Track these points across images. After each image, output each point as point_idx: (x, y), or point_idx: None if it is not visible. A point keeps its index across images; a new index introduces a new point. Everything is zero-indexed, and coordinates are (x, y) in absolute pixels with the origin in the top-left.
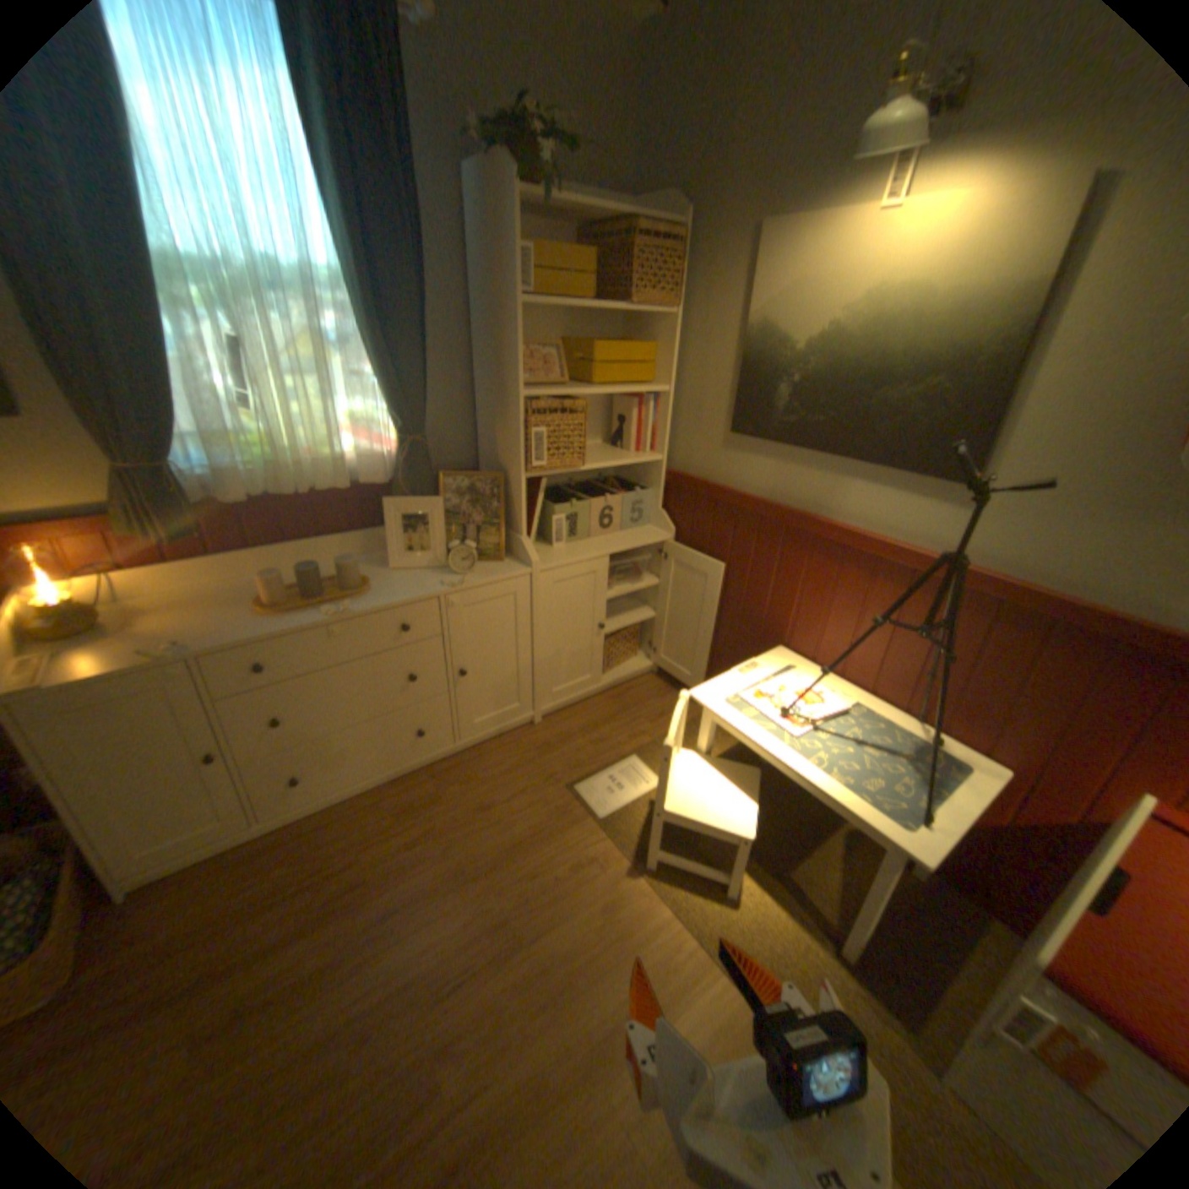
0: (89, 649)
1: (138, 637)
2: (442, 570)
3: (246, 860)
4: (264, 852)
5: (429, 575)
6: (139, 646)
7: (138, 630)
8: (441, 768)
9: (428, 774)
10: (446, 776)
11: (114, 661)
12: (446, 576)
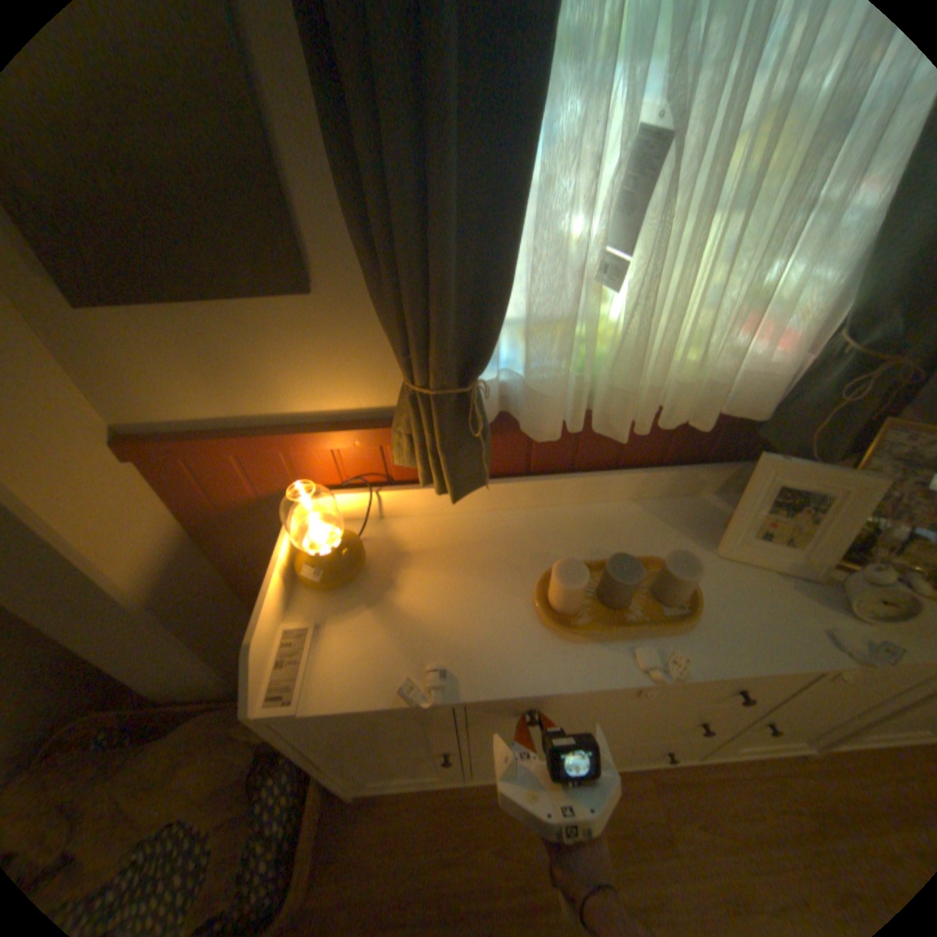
0: (351, 627)
1: (401, 621)
2: (818, 589)
3: (455, 812)
4: (472, 809)
5: (795, 595)
6: (401, 646)
7: (402, 598)
8: (672, 777)
9: (656, 780)
10: (680, 799)
11: (373, 677)
12: (832, 611)
